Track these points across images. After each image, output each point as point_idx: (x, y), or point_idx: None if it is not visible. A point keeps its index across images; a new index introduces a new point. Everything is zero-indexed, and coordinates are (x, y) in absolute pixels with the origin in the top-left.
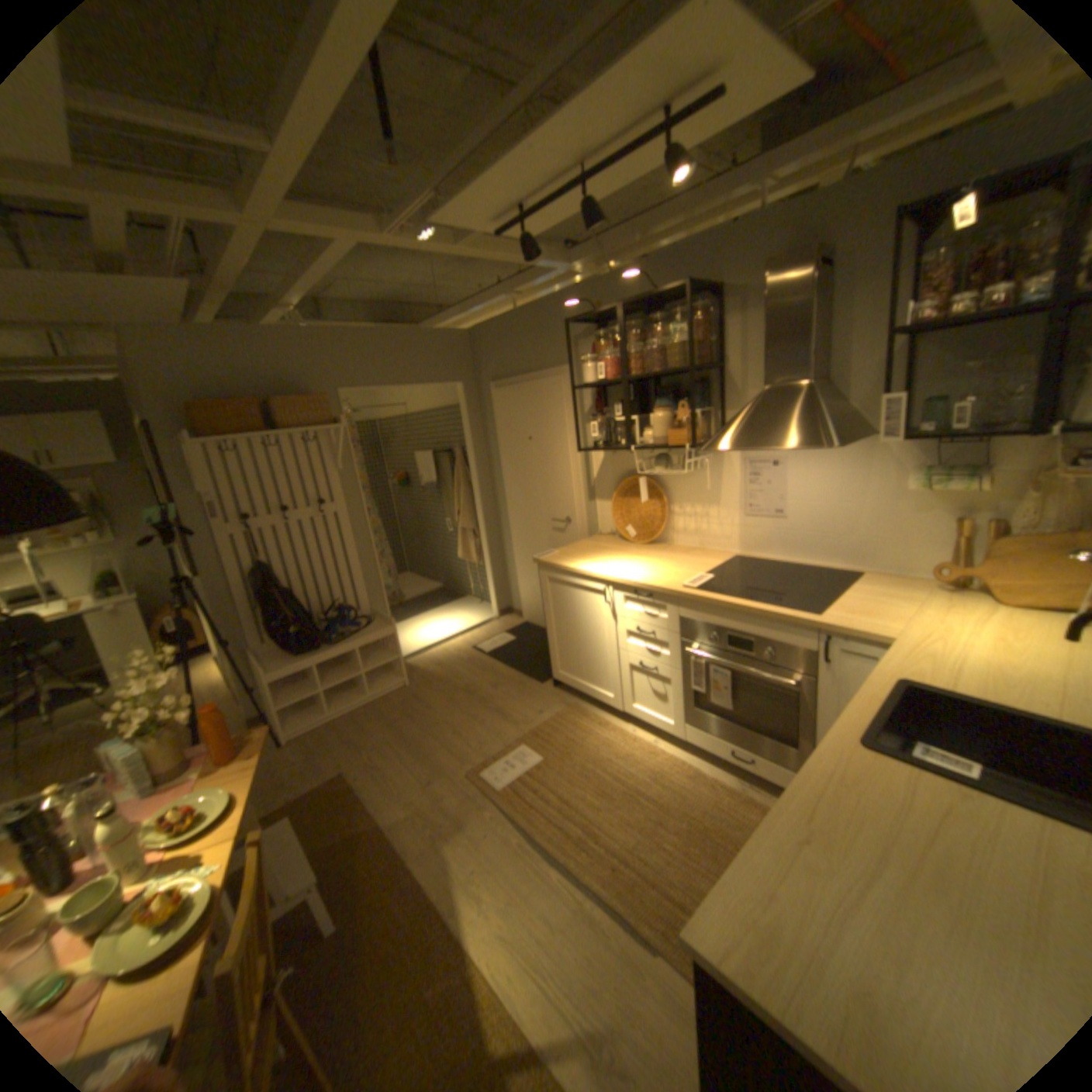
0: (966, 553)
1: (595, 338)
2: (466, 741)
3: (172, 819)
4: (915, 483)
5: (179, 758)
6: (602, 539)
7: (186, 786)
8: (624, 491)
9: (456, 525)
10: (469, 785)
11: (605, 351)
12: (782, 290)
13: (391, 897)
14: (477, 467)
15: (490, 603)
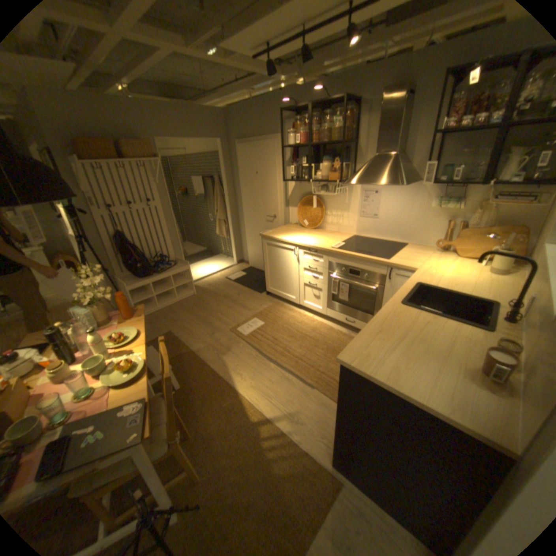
0: (449, 235)
1: (295, 120)
2: (228, 317)
3: (113, 337)
4: (434, 204)
5: (105, 316)
6: (292, 226)
7: (113, 326)
8: (304, 203)
9: (215, 217)
10: (231, 334)
11: (299, 128)
12: (390, 105)
13: (202, 374)
14: (227, 187)
15: (233, 257)
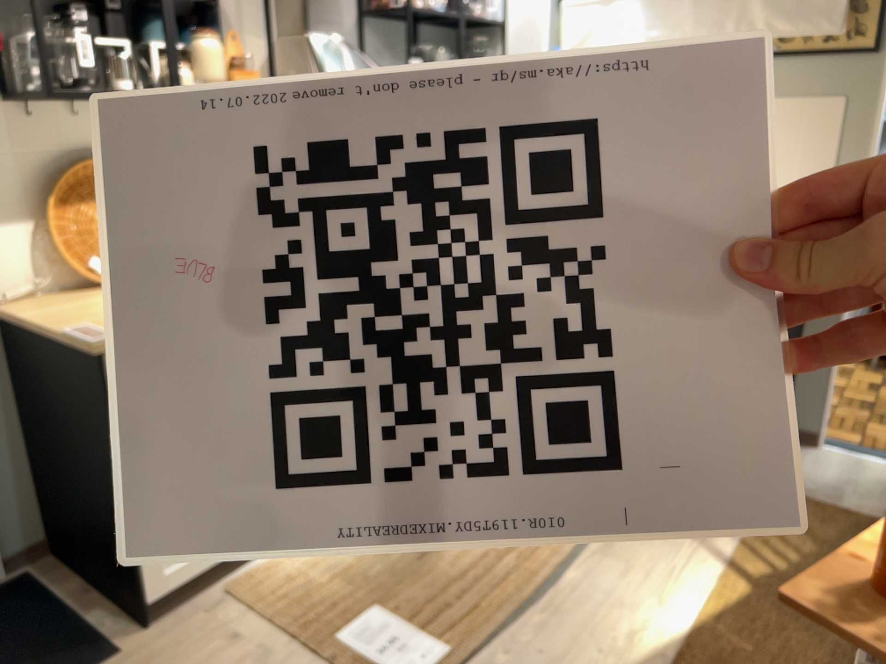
0: None
1: None
2: None
3: None
4: None
5: None
6: (45, 303)
7: None
8: (63, 193)
9: None
10: None
11: None
12: None
13: None
14: None
15: None
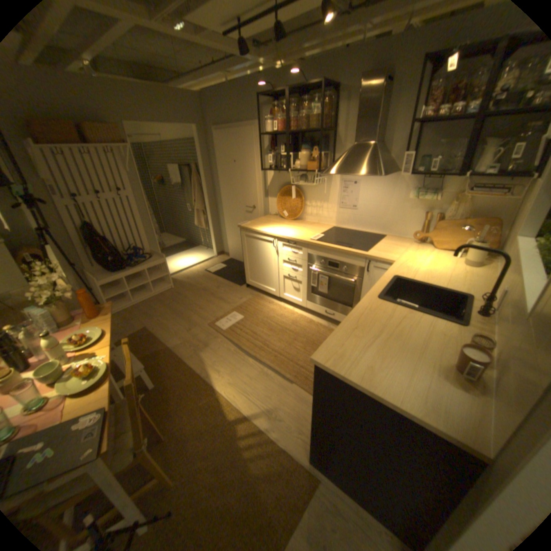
0: (426, 227)
1: (272, 106)
2: (206, 311)
3: (74, 339)
4: (412, 195)
5: (67, 315)
6: (271, 217)
7: (76, 327)
8: (283, 193)
9: (193, 207)
10: (209, 328)
11: (277, 115)
12: (368, 92)
13: (178, 372)
14: (205, 176)
15: (213, 249)
